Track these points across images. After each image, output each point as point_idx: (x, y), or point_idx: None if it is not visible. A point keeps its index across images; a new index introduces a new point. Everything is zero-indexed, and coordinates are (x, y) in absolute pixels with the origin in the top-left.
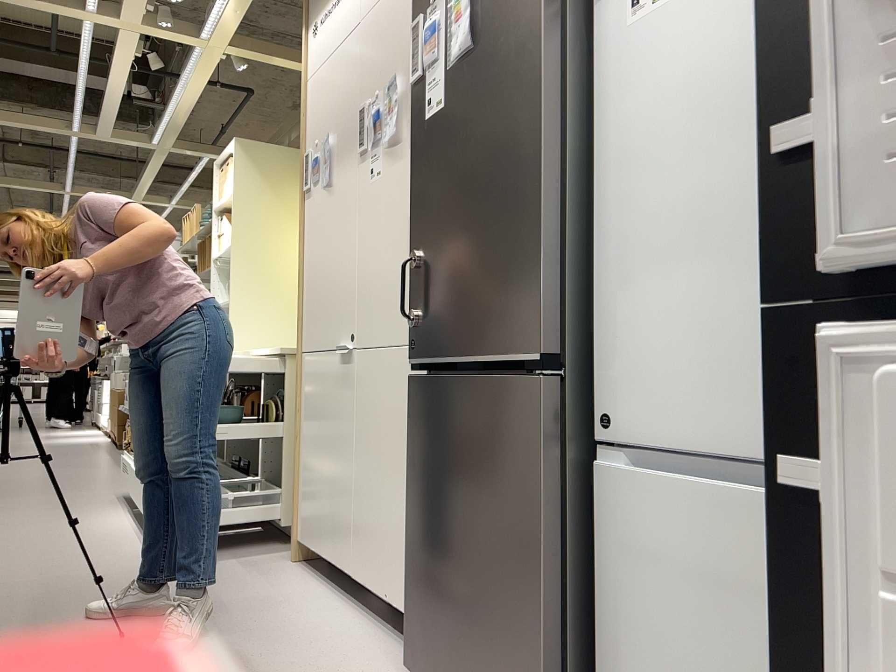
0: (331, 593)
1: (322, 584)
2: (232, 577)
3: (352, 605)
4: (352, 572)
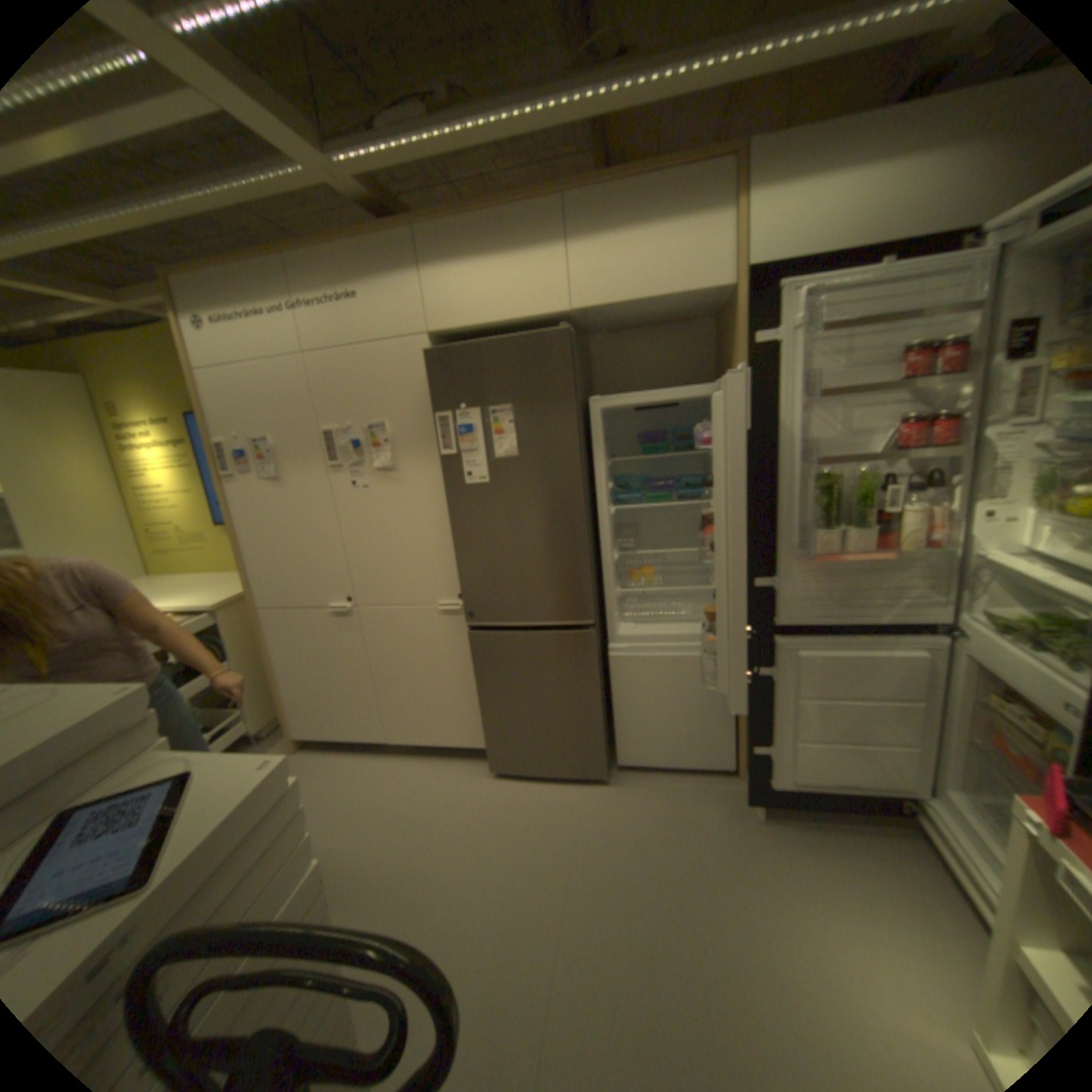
0: (363, 758)
1: (346, 756)
2: None
3: (390, 757)
4: (386, 740)
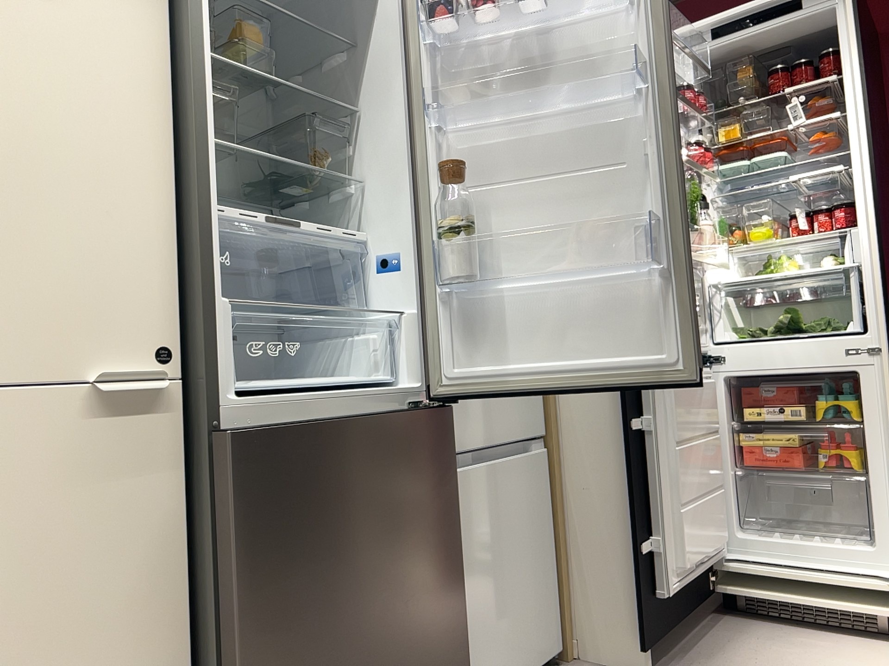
0: None
1: None
2: None
3: None
4: None
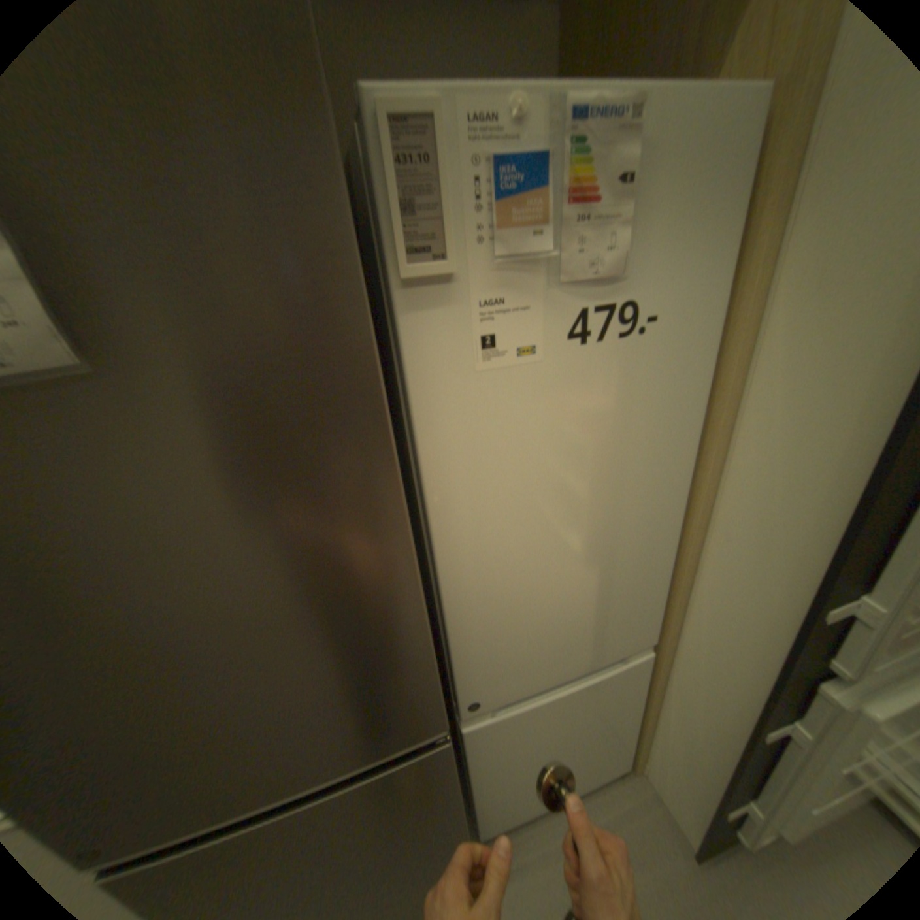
0: None
1: None
2: None
3: None
4: None
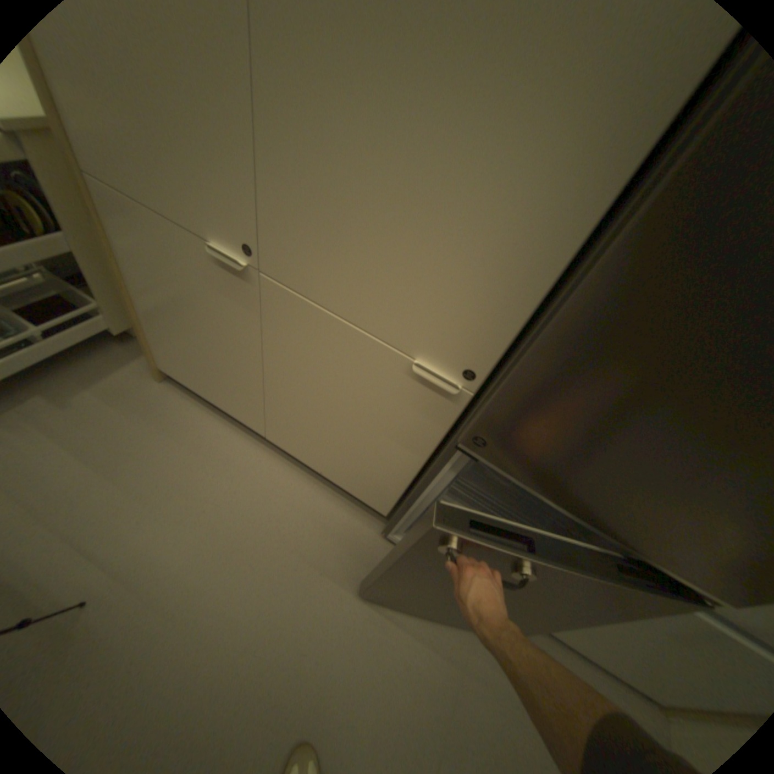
0: (236, 431)
1: (217, 418)
2: (113, 430)
3: (266, 448)
4: (266, 435)
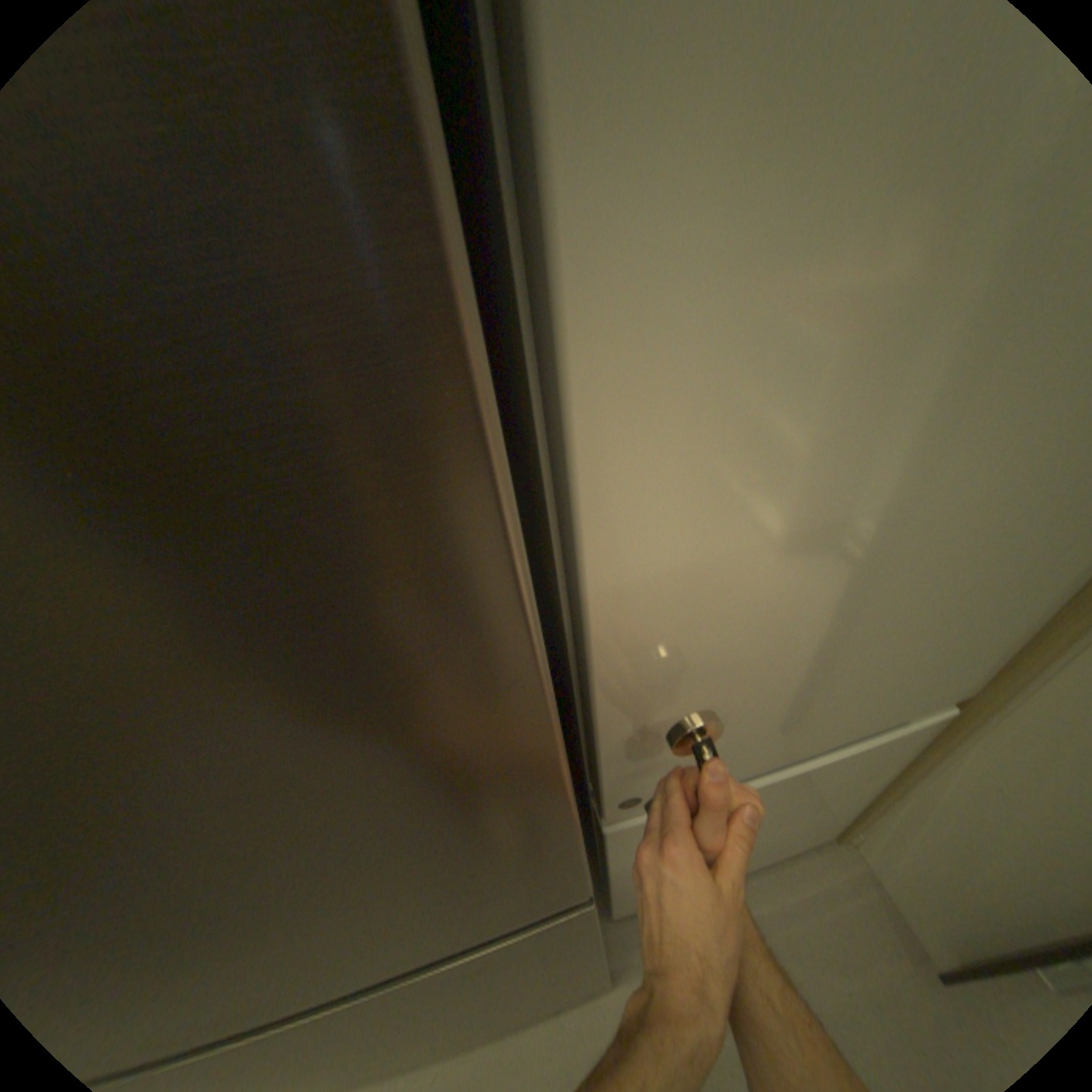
0: None
1: None
2: None
3: None
4: None
